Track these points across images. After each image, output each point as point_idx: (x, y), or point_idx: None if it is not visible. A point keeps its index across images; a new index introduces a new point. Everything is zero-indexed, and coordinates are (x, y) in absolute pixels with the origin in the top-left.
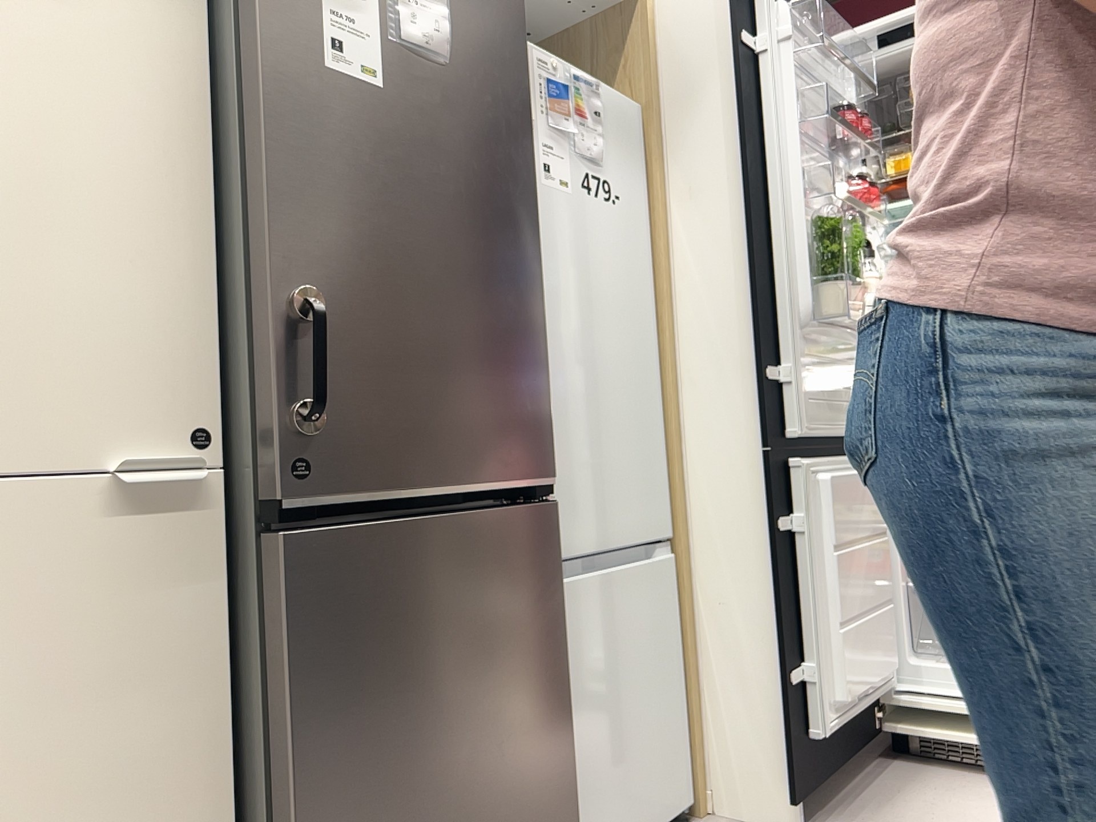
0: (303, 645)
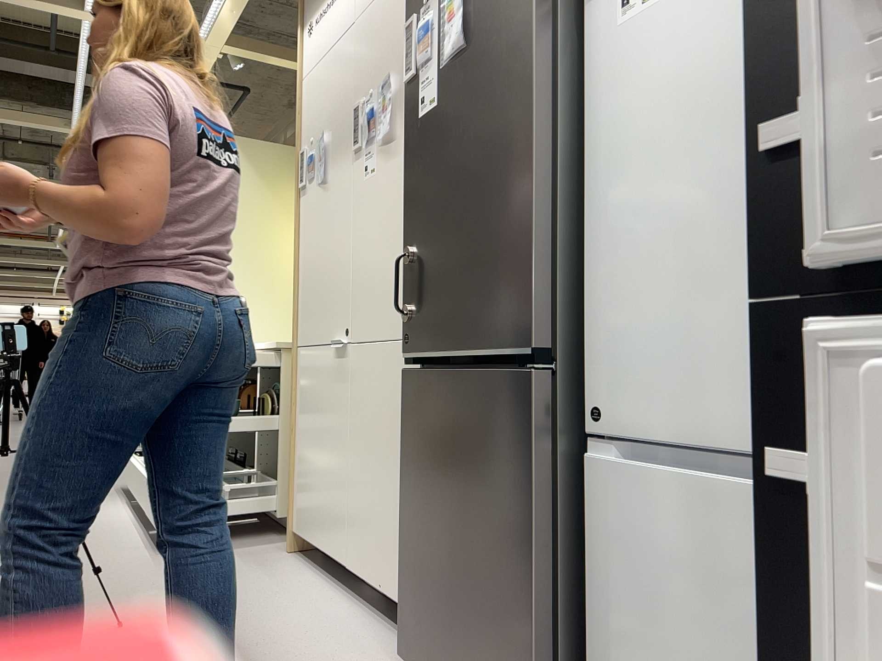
0: (406, 427)
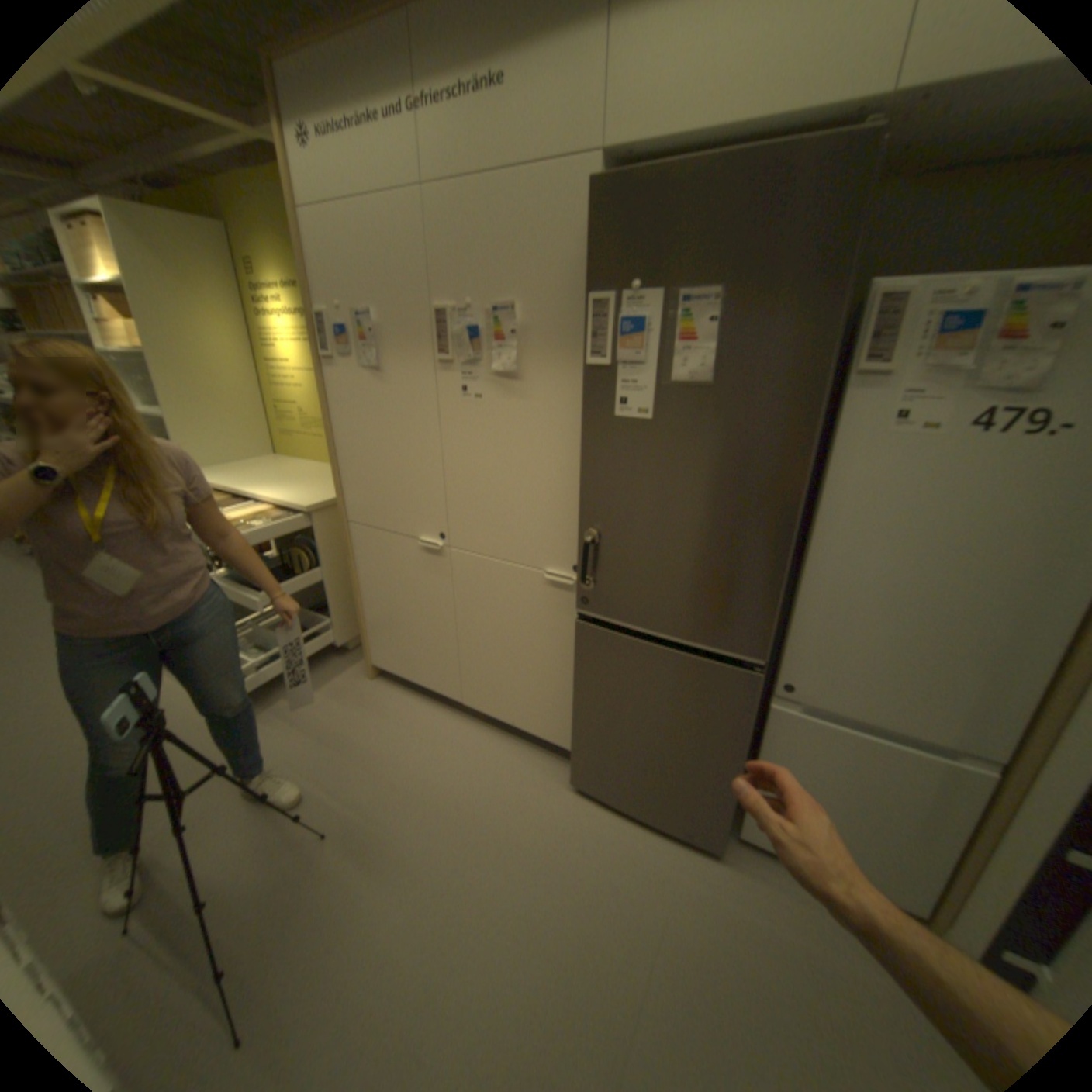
0: (581, 659)
